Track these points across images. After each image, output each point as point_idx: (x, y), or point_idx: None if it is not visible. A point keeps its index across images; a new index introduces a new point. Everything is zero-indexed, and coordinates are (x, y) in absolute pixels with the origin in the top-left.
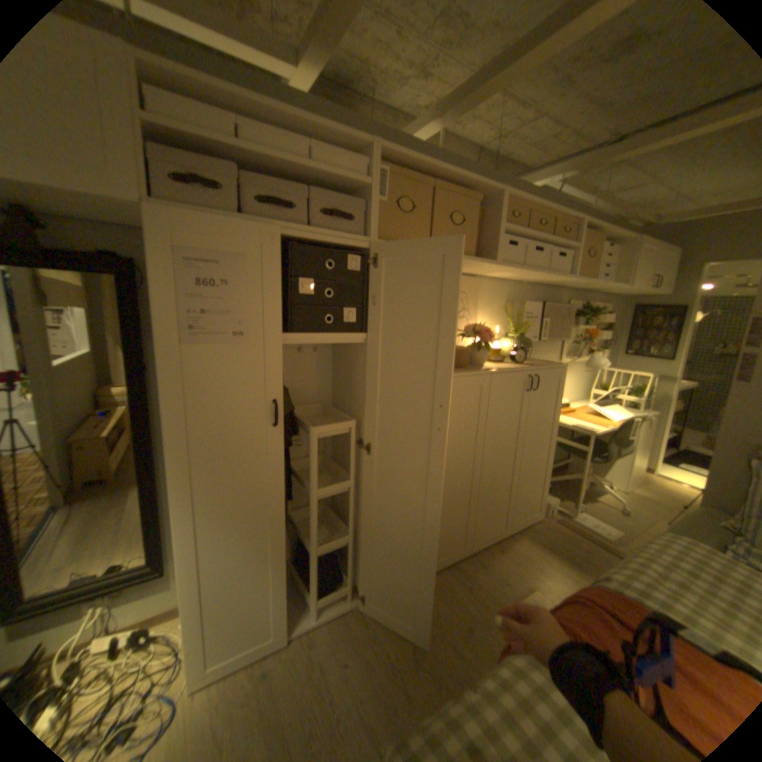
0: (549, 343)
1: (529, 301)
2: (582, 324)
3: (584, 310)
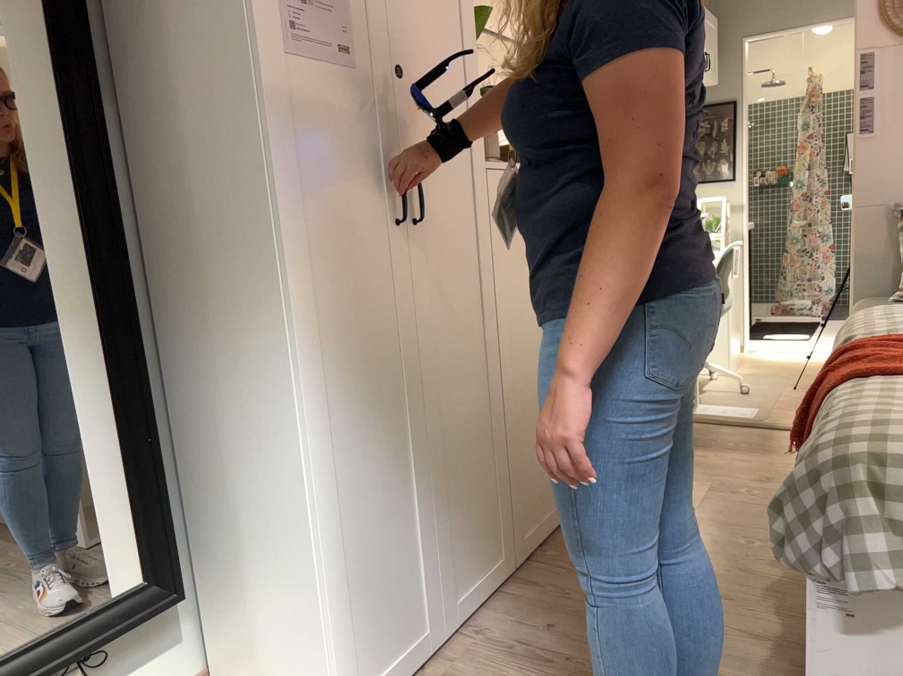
0: None
1: None
2: None
3: None
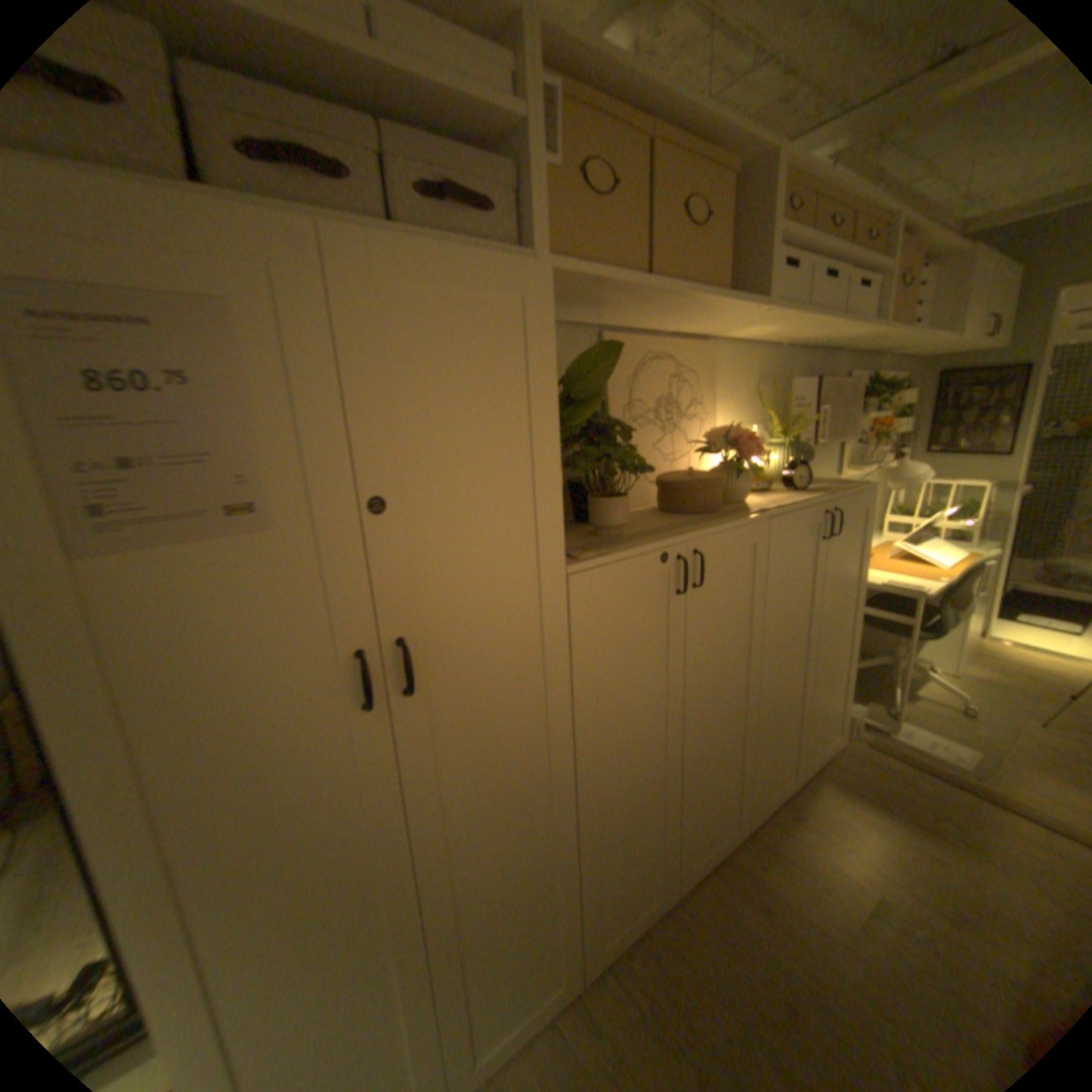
0: (822, 447)
1: (792, 377)
2: (869, 410)
3: (873, 386)
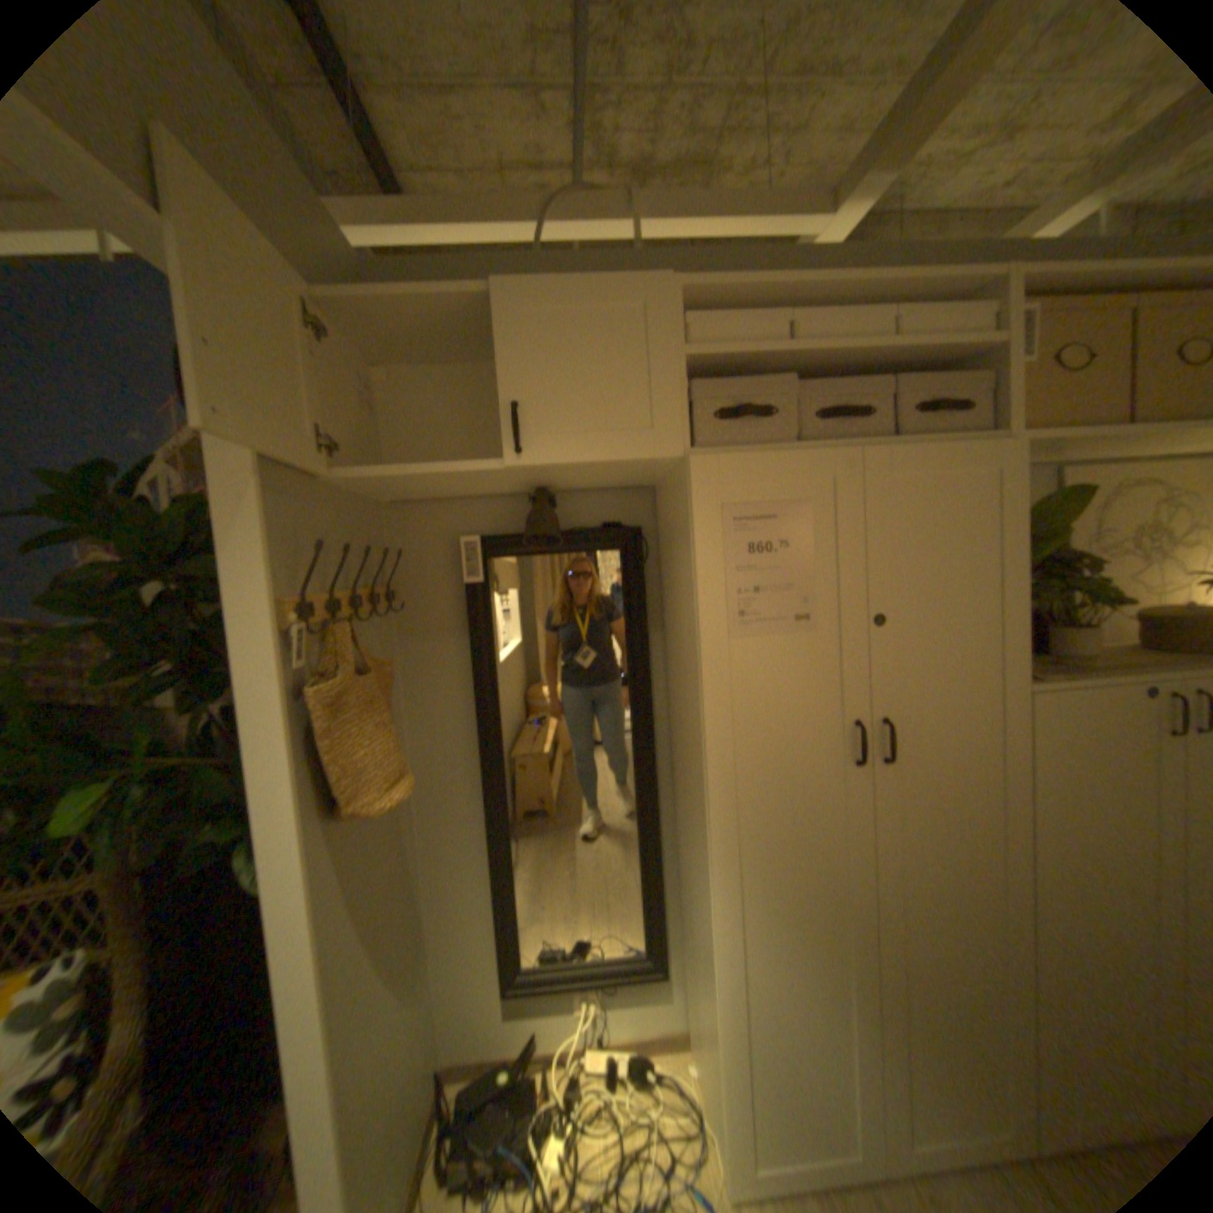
0: None
1: None
2: None
3: None
